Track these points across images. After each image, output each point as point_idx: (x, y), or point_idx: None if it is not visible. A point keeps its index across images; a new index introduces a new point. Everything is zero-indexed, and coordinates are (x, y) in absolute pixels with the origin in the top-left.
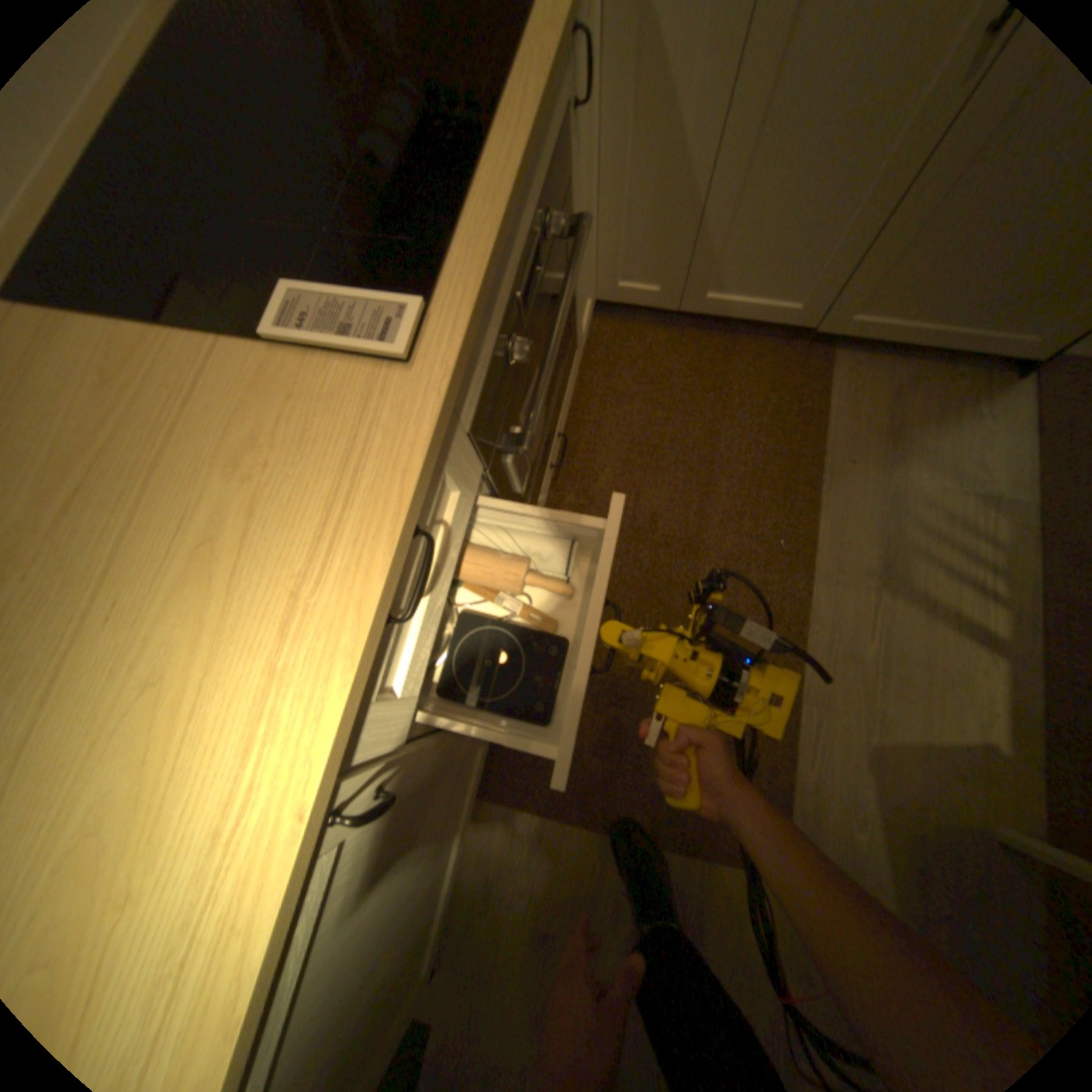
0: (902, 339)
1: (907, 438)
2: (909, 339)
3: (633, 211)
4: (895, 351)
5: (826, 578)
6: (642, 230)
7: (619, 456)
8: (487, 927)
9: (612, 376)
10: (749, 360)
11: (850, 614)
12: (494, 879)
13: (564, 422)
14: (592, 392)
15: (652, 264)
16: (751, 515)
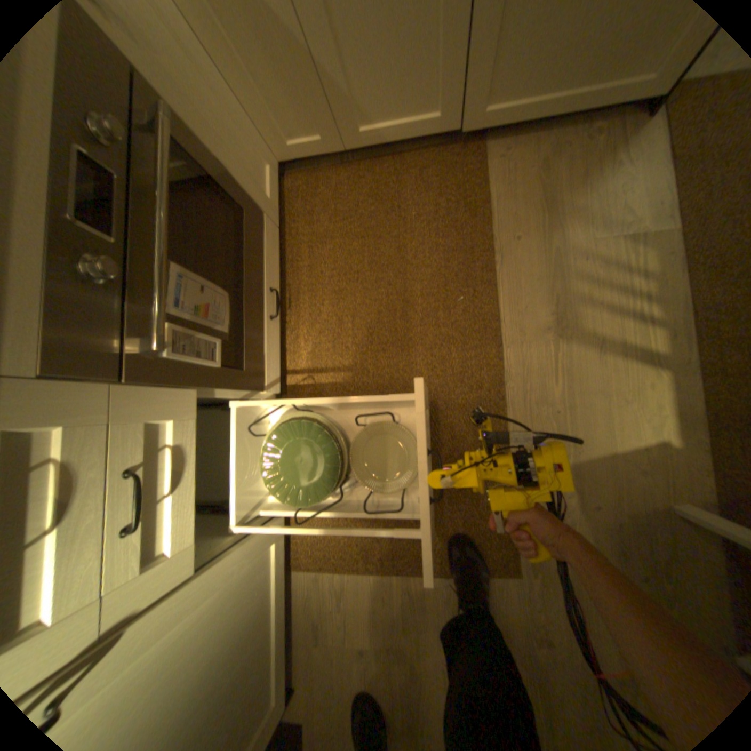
0: (537, 116)
1: (554, 205)
2: (537, 116)
3: (254, 79)
4: (533, 129)
5: (507, 345)
6: (272, 94)
7: (329, 290)
8: (318, 656)
9: (309, 225)
10: (414, 177)
11: (532, 368)
12: (315, 624)
13: (275, 278)
14: (298, 243)
15: (298, 121)
16: (439, 309)
